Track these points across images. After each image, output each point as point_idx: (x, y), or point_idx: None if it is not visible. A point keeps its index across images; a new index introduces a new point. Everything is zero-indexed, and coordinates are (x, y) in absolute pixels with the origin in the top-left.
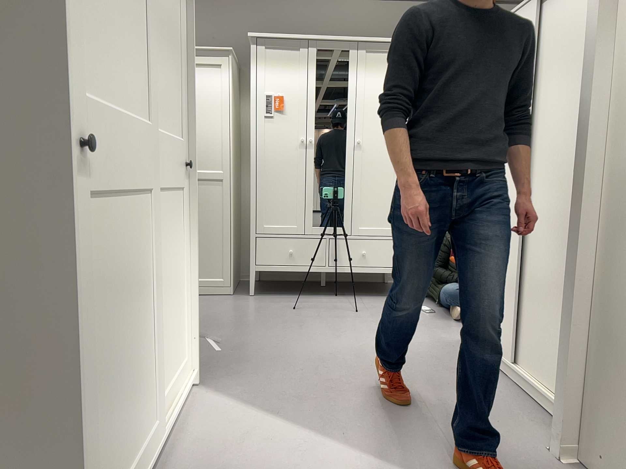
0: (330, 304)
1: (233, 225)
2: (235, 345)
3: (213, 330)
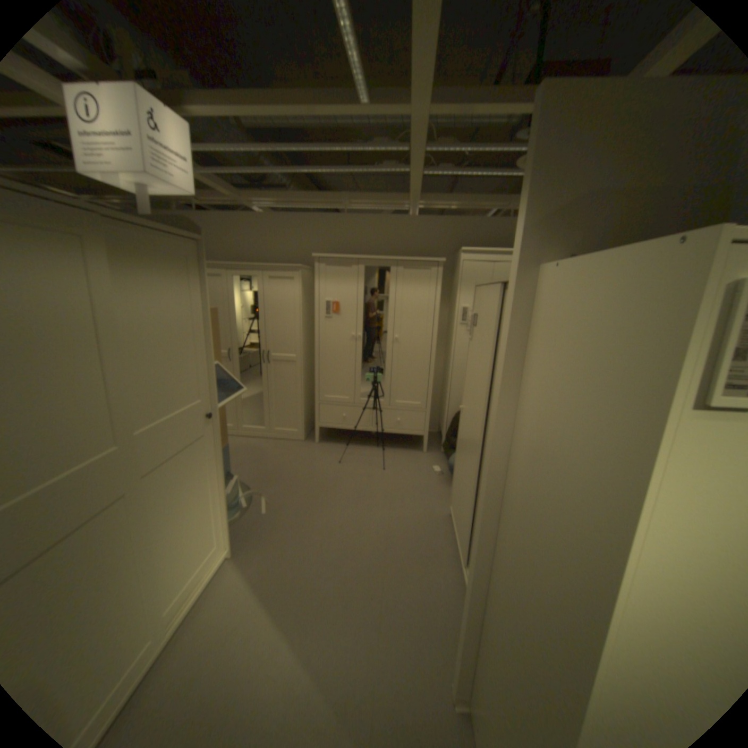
0: (368, 457)
1: (305, 392)
2: (279, 504)
3: (271, 484)
